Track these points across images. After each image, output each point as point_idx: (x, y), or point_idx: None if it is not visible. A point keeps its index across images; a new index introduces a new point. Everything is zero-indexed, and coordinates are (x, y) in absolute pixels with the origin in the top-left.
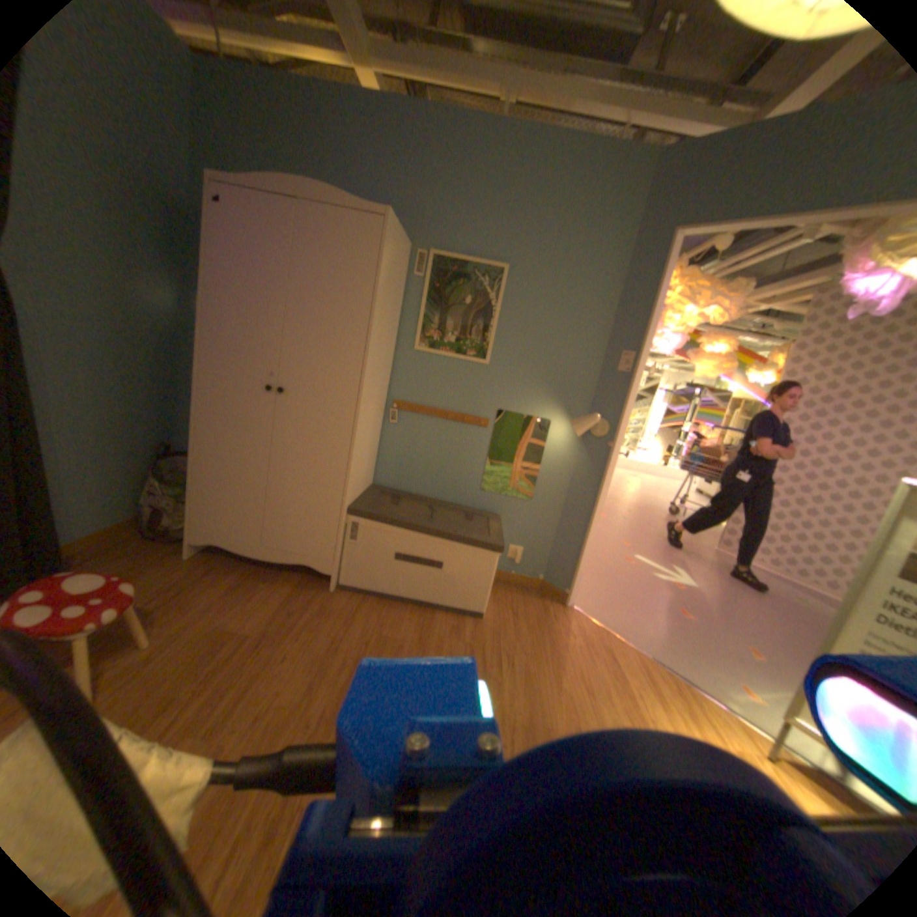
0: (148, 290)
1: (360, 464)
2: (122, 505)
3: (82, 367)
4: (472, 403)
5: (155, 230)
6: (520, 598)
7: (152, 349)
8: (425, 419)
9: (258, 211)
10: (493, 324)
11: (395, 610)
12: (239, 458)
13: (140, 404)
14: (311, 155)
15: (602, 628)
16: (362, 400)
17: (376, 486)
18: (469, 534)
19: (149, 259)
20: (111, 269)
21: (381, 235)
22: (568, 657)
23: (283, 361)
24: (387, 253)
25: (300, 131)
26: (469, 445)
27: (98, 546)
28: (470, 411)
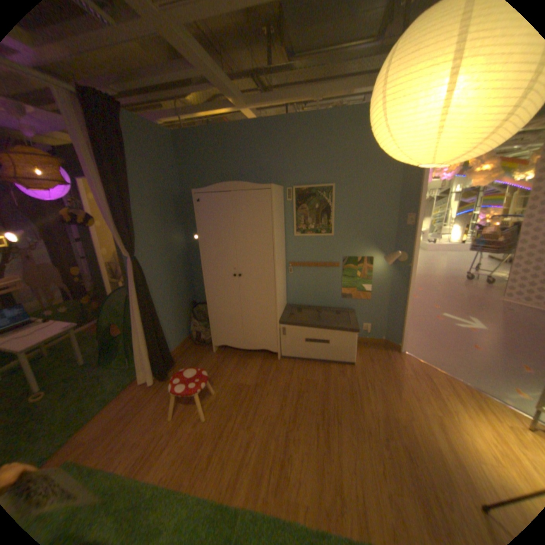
0: (175, 239)
1: (280, 298)
2: (184, 331)
3: (162, 280)
4: (329, 255)
5: (173, 212)
6: (374, 351)
7: (181, 262)
8: (306, 268)
9: (216, 200)
10: (332, 214)
11: (311, 365)
12: (228, 306)
13: (182, 287)
14: (228, 157)
15: (423, 362)
16: (276, 271)
17: (289, 305)
18: (340, 324)
19: (173, 226)
20: (162, 237)
21: (270, 197)
22: (404, 381)
23: (238, 261)
24: (274, 203)
25: (221, 148)
26: (331, 276)
27: (180, 350)
28: (329, 259)
